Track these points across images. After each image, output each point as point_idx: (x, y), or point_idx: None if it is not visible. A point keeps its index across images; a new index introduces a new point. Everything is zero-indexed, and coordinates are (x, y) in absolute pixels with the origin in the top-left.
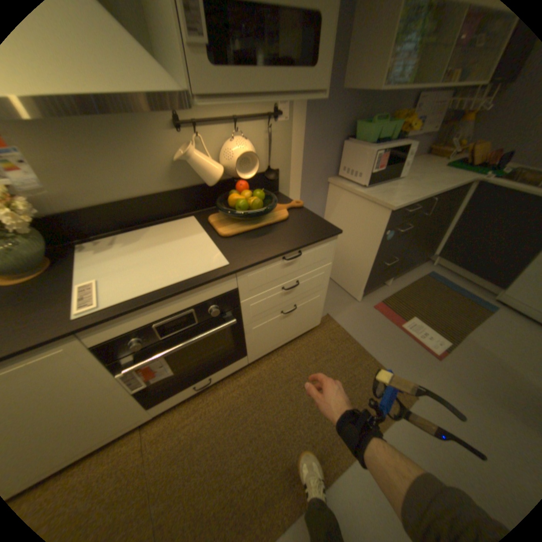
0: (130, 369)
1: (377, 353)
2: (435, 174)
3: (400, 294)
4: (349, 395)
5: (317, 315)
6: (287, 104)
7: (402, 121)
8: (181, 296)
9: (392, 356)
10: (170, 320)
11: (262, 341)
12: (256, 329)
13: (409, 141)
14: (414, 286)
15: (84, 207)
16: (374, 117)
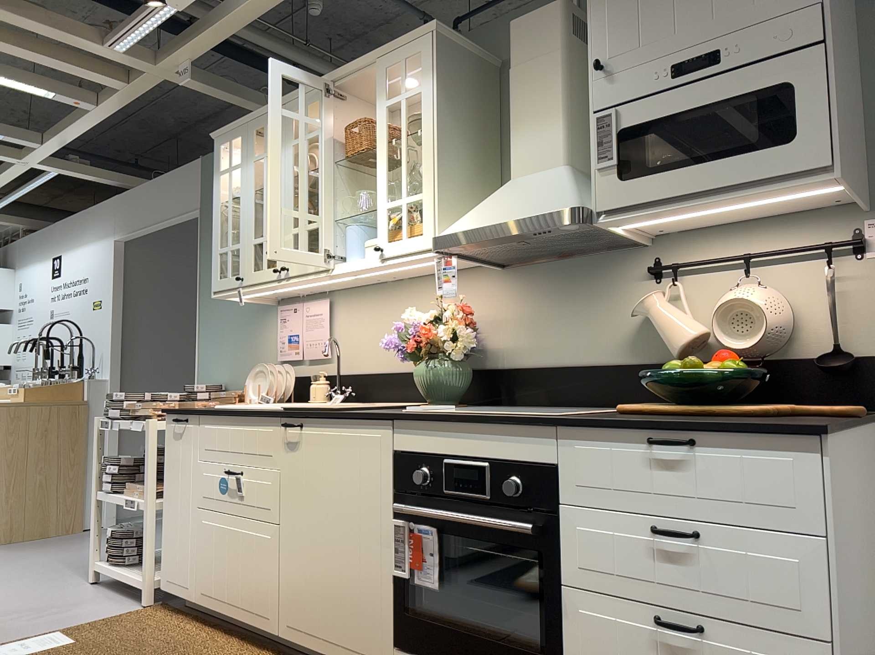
0: (399, 508)
1: None
2: None
3: None
4: None
5: None
6: None
7: None
8: (481, 431)
9: None
10: (460, 464)
11: None
12: (588, 621)
13: None
14: None
15: (527, 366)
16: None
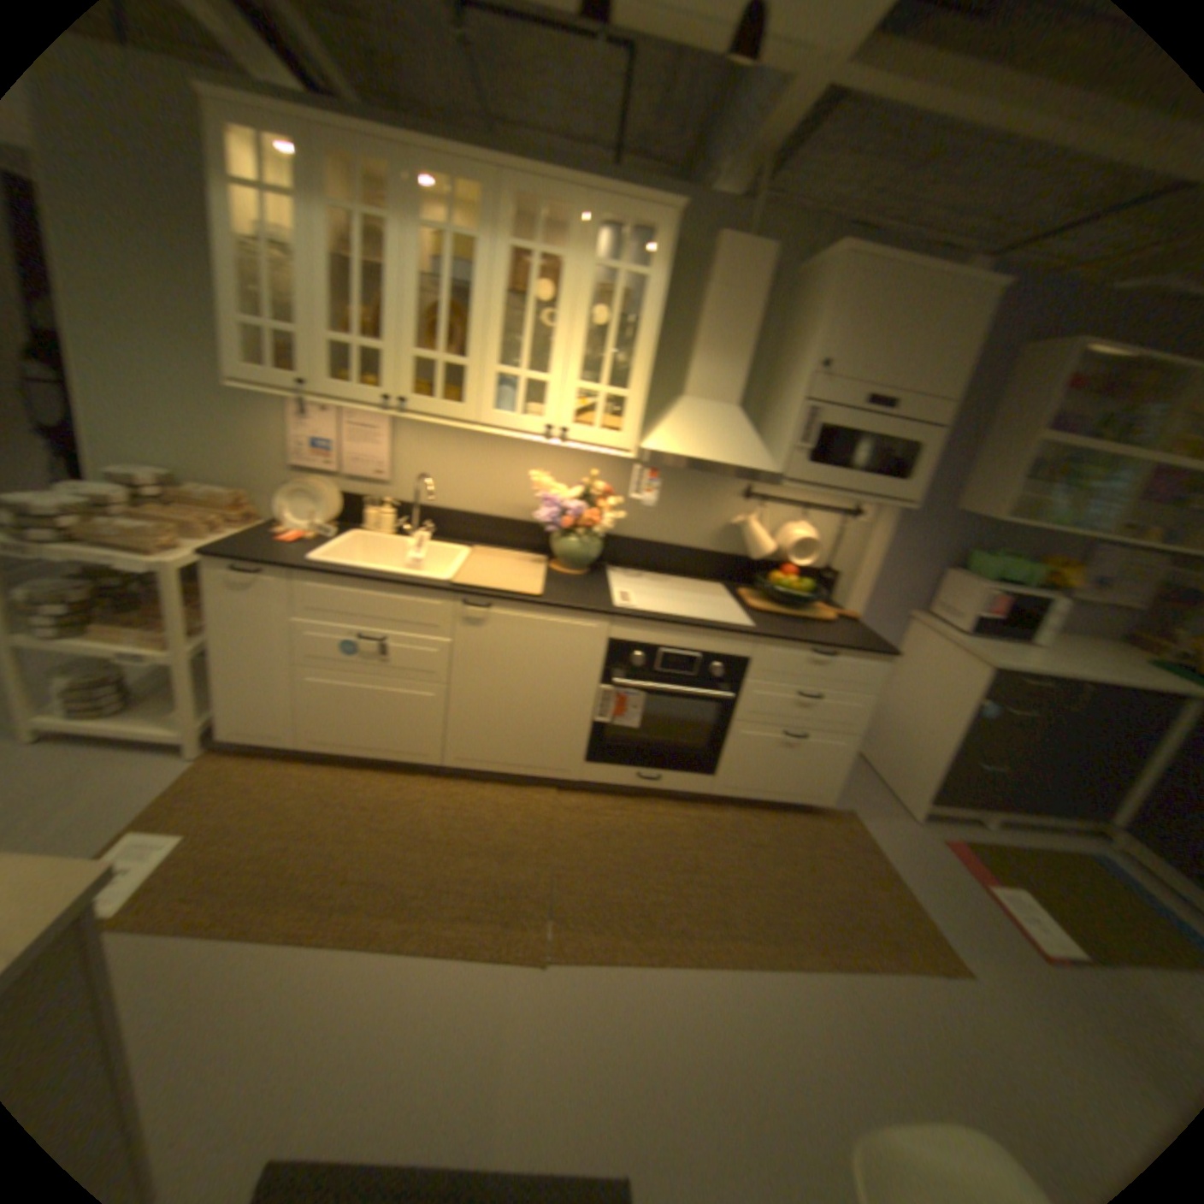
0: (618, 682)
1: (924, 895)
2: (1111, 664)
3: (1009, 852)
4: (849, 910)
5: (834, 785)
6: (874, 506)
7: (1055, 571)
8: (696, 633)
9: (951, 912)
10: (675, 654)
11: (742, 766)
12: (743, 736)
13: (1056, 596)
14: (1048, 856)
15: (629, 537)
16: (1003, 553)
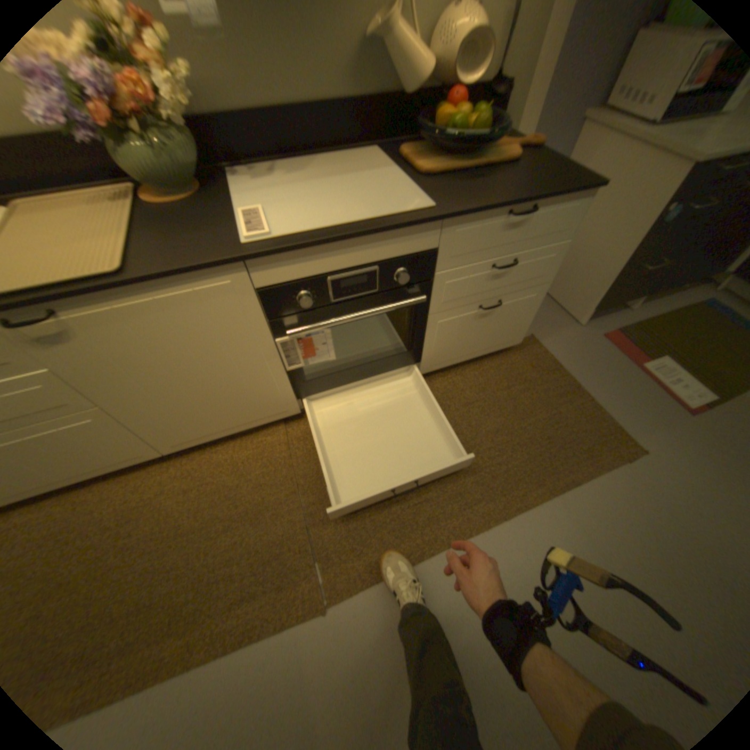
0: (296, 333)
1: (599, 392)
2: None
3: (650, 324)
4: (550, 433)
5: (523, 329)
6: None
7: None
8: (368, 242)
9: (621, 399)
10: (349, 276)
11: (443, 346)
12: (442, 325)
13: None
14: (676, 315)
15: (238, 109)
16: None
